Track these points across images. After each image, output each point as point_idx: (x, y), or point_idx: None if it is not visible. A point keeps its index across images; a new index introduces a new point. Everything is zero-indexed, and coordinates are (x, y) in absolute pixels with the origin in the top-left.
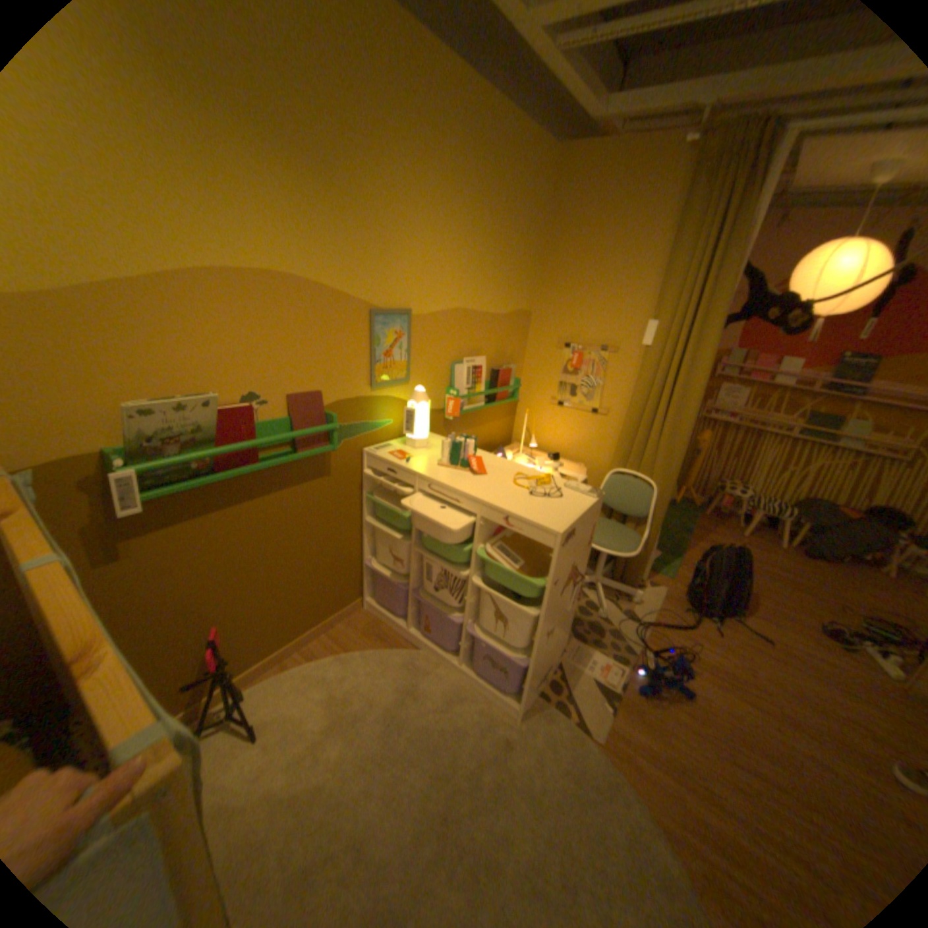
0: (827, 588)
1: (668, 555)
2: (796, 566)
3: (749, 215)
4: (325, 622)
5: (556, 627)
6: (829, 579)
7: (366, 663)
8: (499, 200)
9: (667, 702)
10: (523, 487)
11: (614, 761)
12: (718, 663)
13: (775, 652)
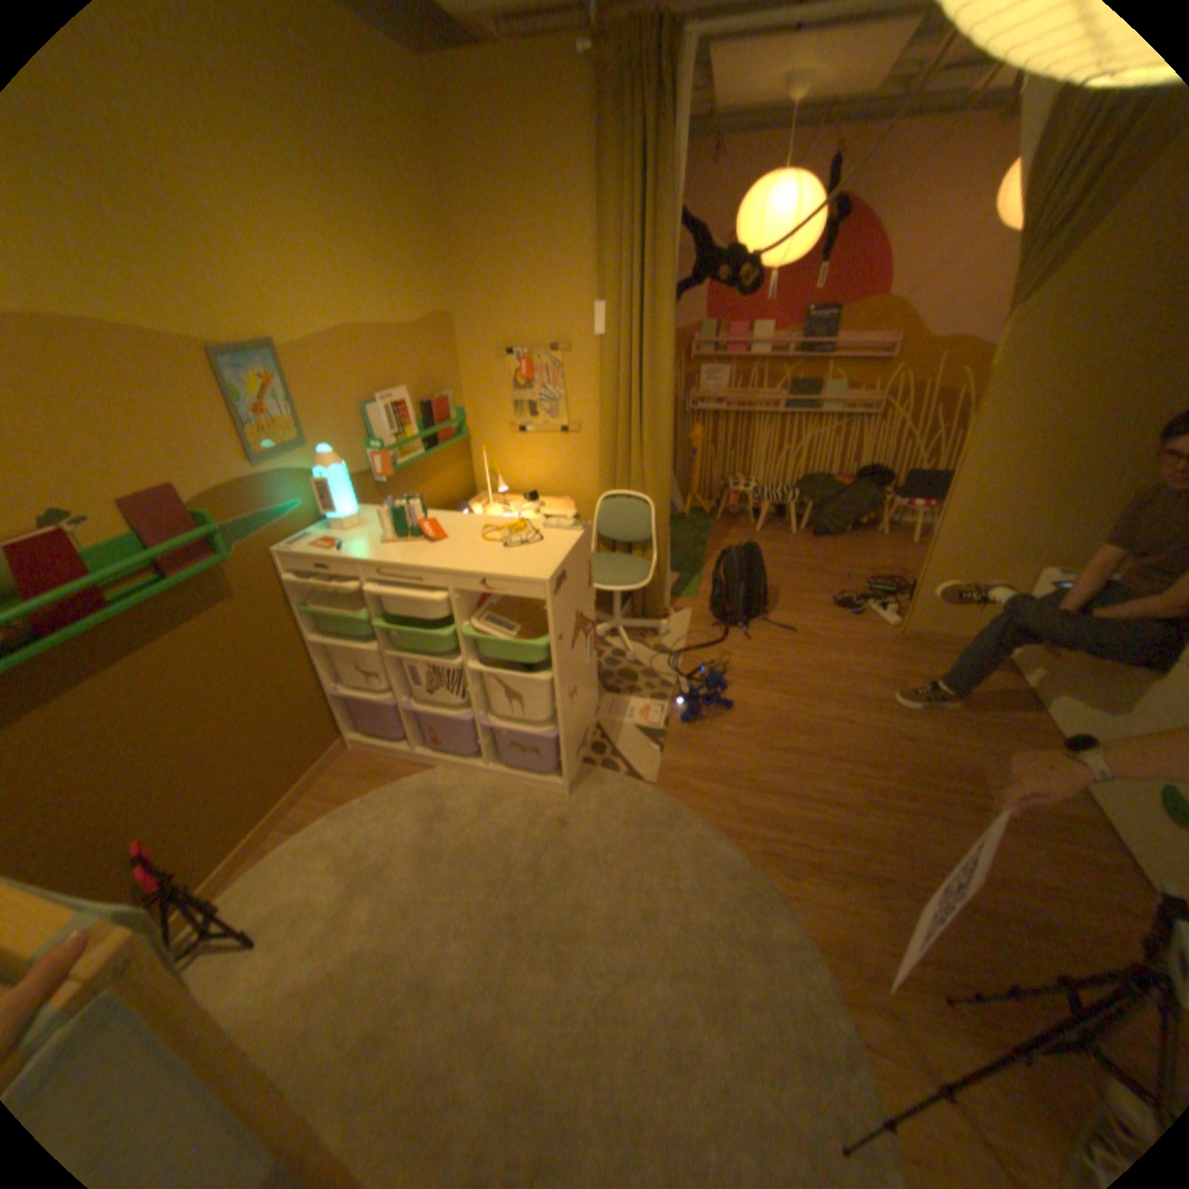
0: (834, 562)
1: (685, 575)
2: (805, 548)
3: (669, 154)
4: (299, 784)
5: (577, 685)
6: (834, 553)
7: (371, 807)
8: (352, 156)
9: (708, 719)
10: (495, 542)
11: (668, 793)
12: (748, 666)
13: (796, 638)
